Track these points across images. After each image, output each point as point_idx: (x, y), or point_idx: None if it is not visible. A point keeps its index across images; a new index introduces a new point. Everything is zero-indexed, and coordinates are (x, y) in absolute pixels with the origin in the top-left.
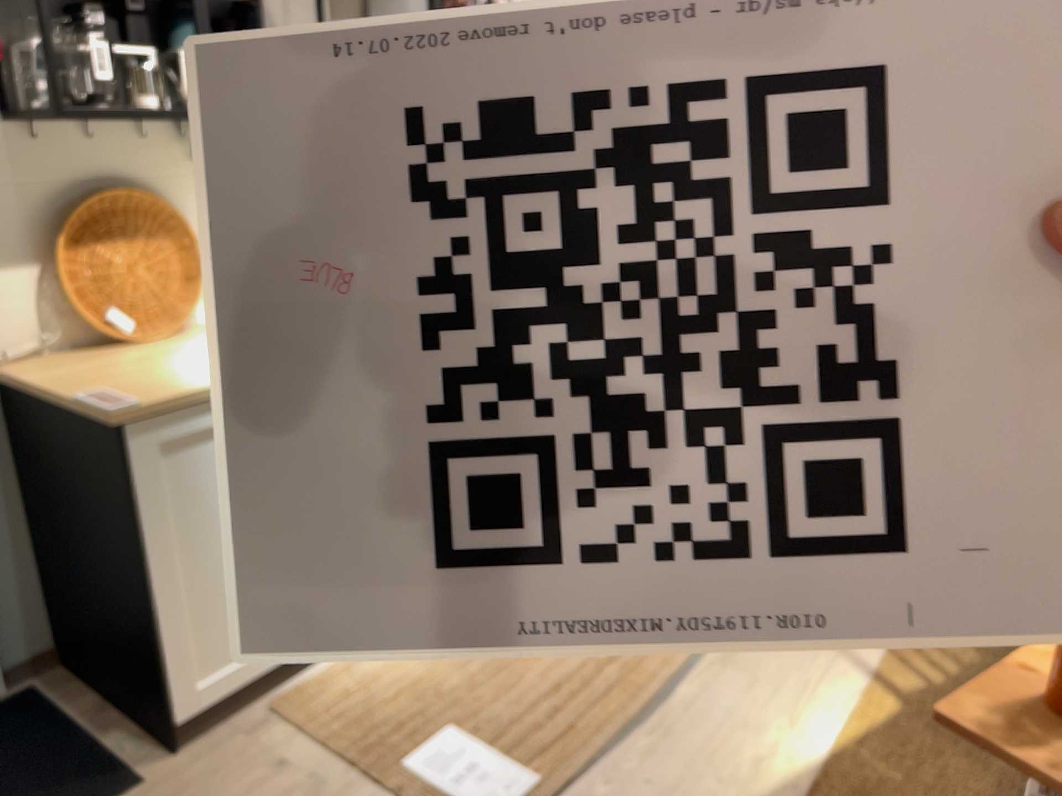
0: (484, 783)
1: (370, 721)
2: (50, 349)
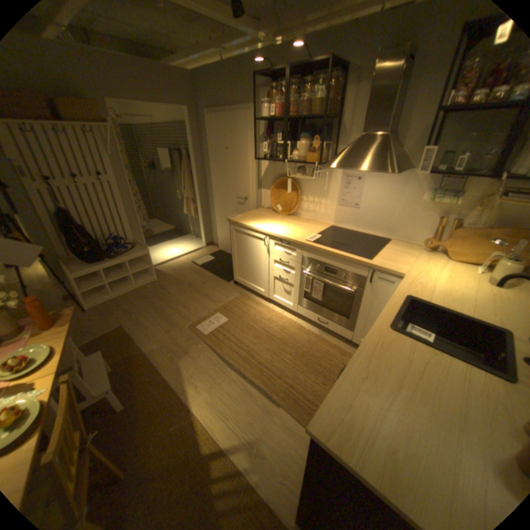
0: (209, 324)
1: (236, 306)
2: (271, 208)
